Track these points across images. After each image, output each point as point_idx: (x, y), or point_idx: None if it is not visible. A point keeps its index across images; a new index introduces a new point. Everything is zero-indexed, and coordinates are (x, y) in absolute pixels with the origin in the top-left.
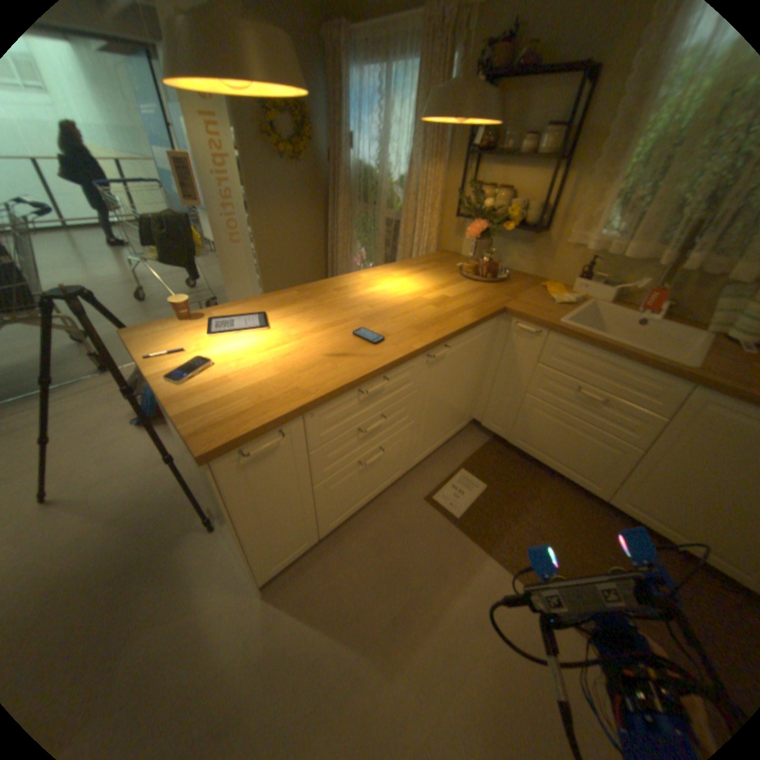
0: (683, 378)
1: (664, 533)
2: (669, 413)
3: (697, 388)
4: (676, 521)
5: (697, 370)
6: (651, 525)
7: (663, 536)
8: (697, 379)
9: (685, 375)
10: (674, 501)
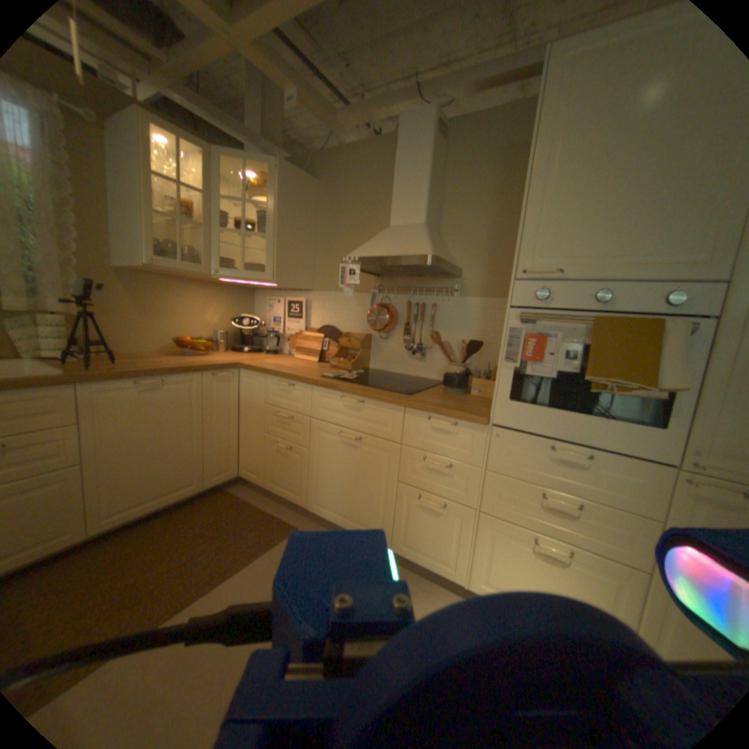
0: (59, 385)
1: (139, 513)
2: (69, 421)
3: (74, 389)
4: (139, 497)
5: (61, 375)
6: (128, 517)
7: (141, 516)
8: (69, 380)
9: (58, 381)
10: (126, 484)
